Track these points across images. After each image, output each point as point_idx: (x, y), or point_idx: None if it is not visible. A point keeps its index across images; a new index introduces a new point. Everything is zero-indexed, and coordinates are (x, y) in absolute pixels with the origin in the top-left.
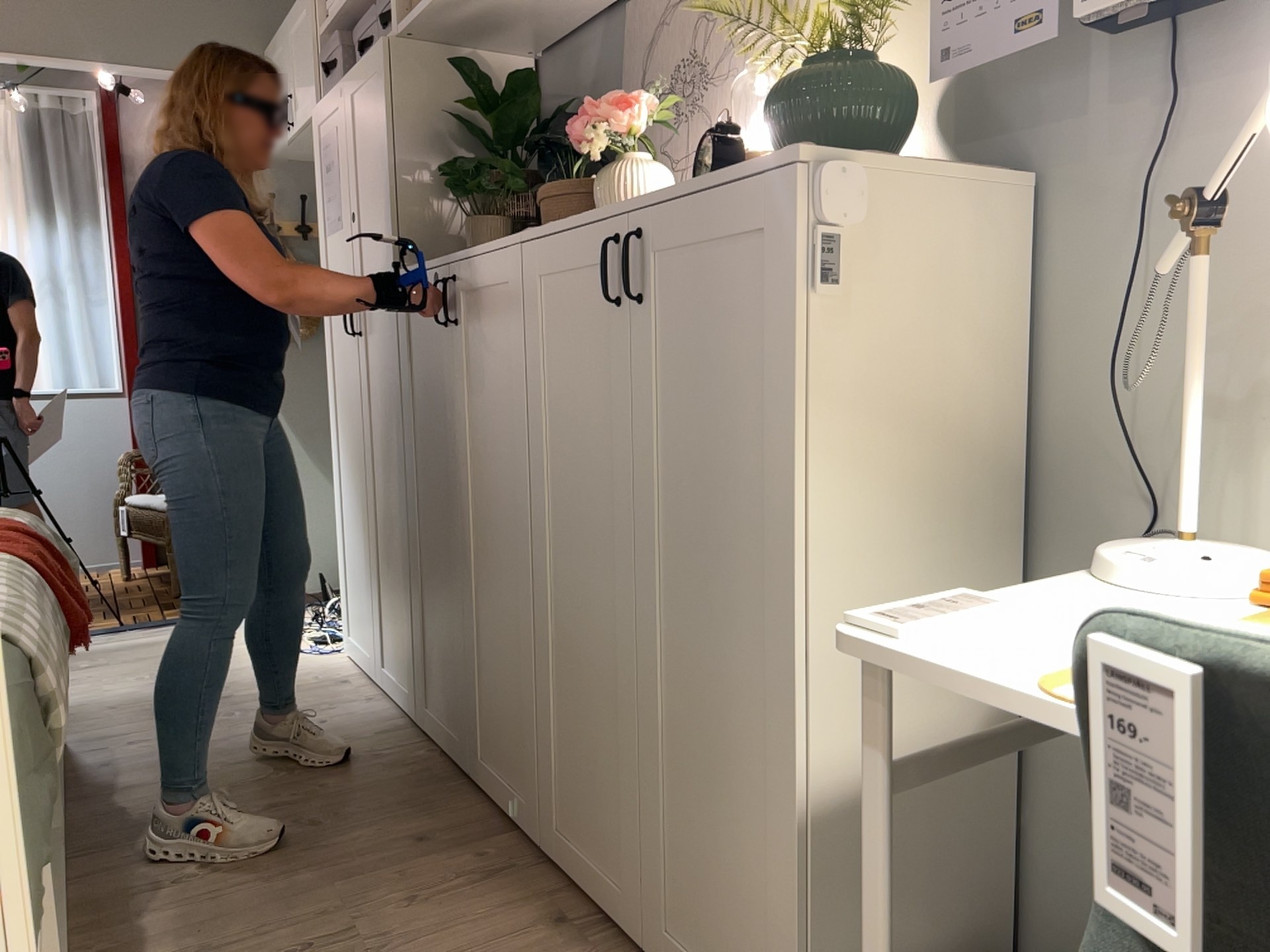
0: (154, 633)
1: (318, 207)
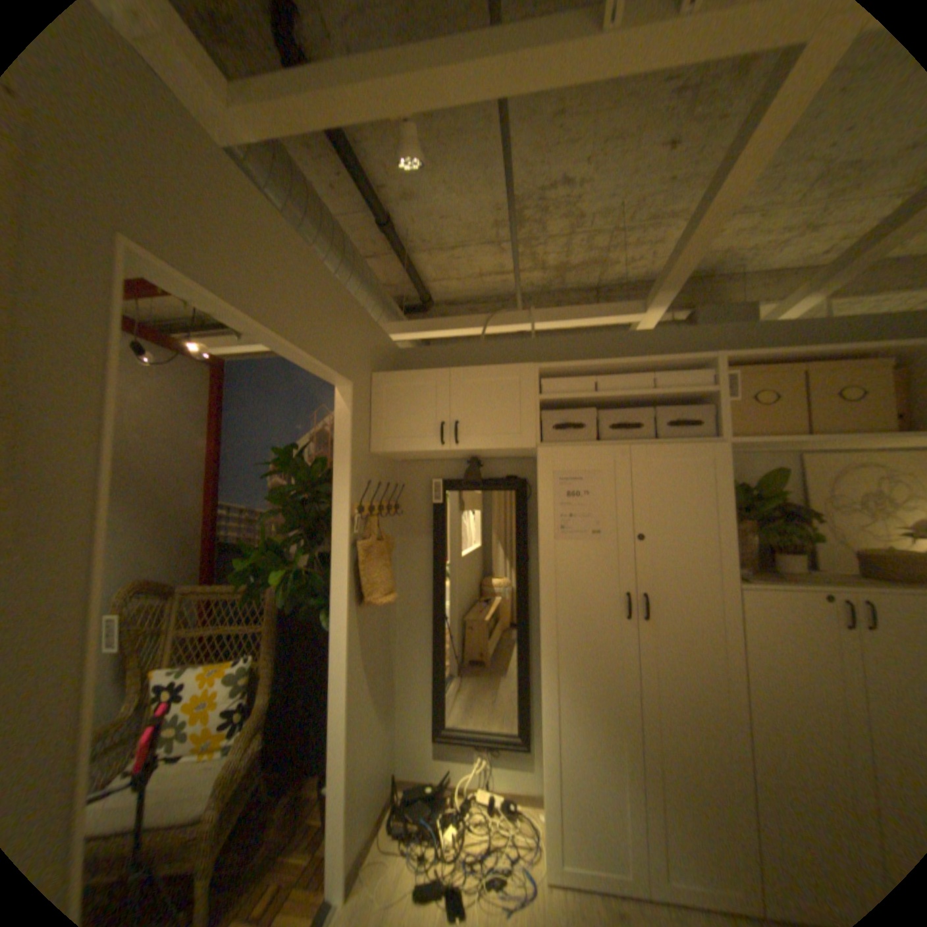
0: None
1: (543, 518)
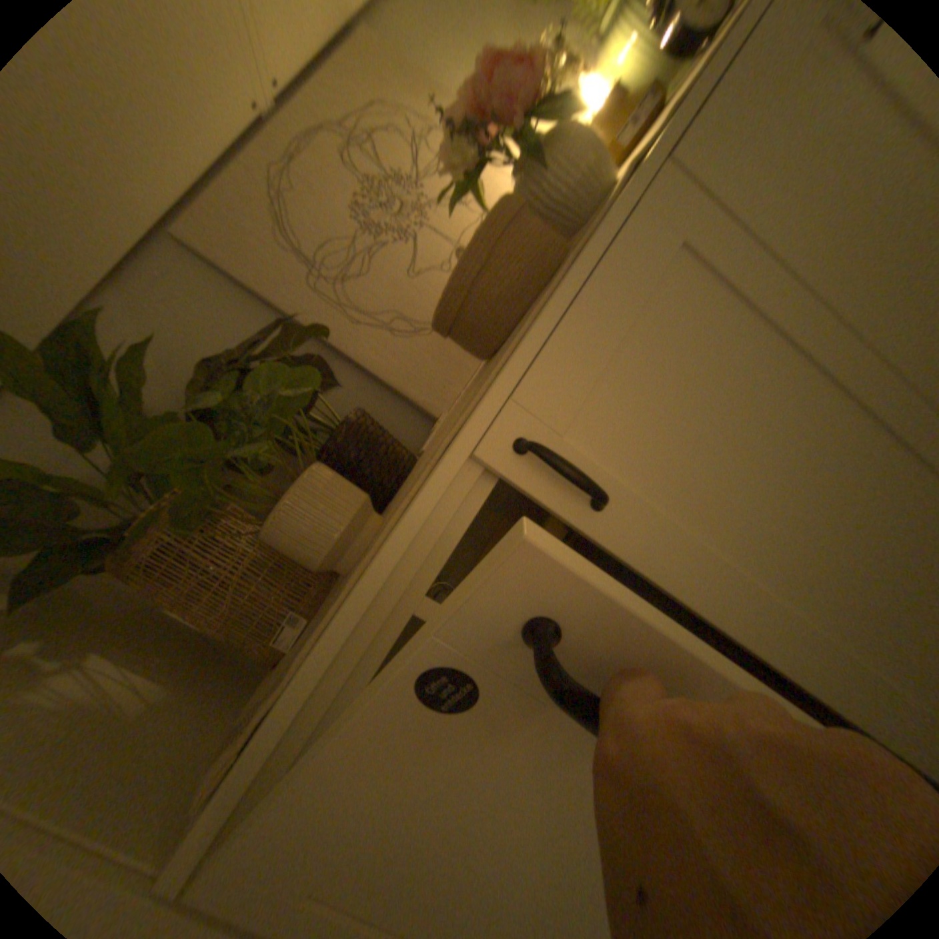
0: None
1: None
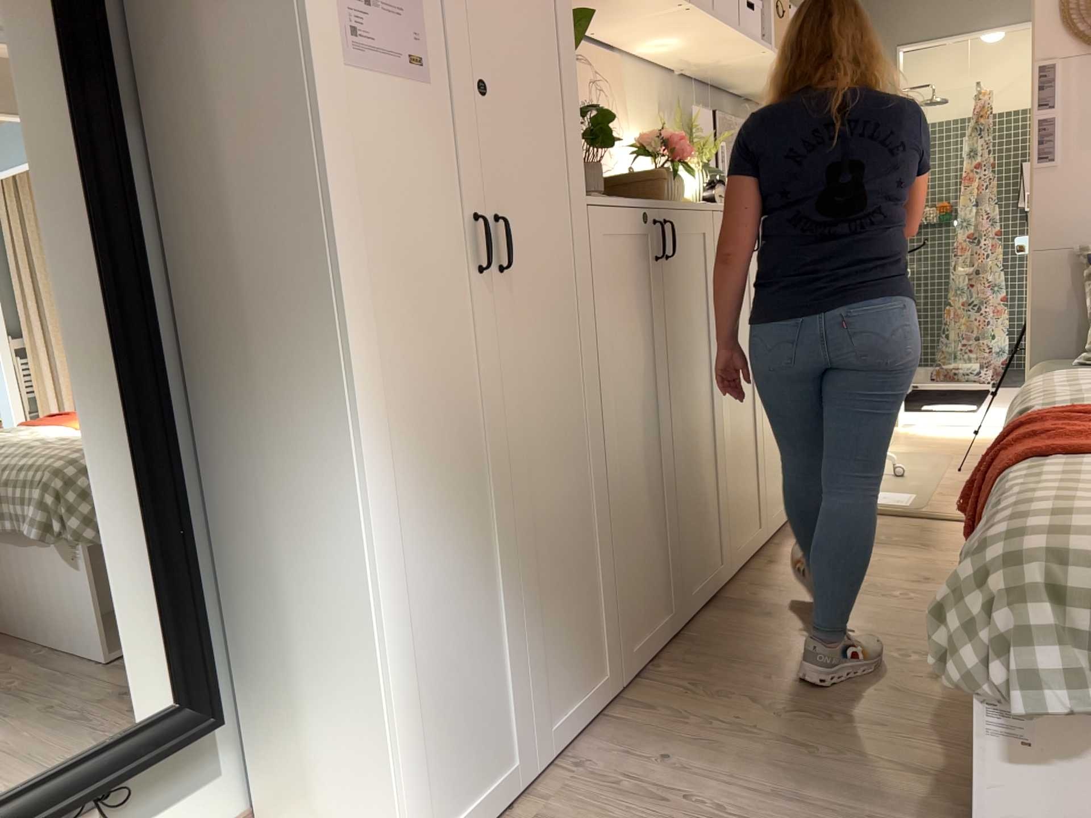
0: None
1: None
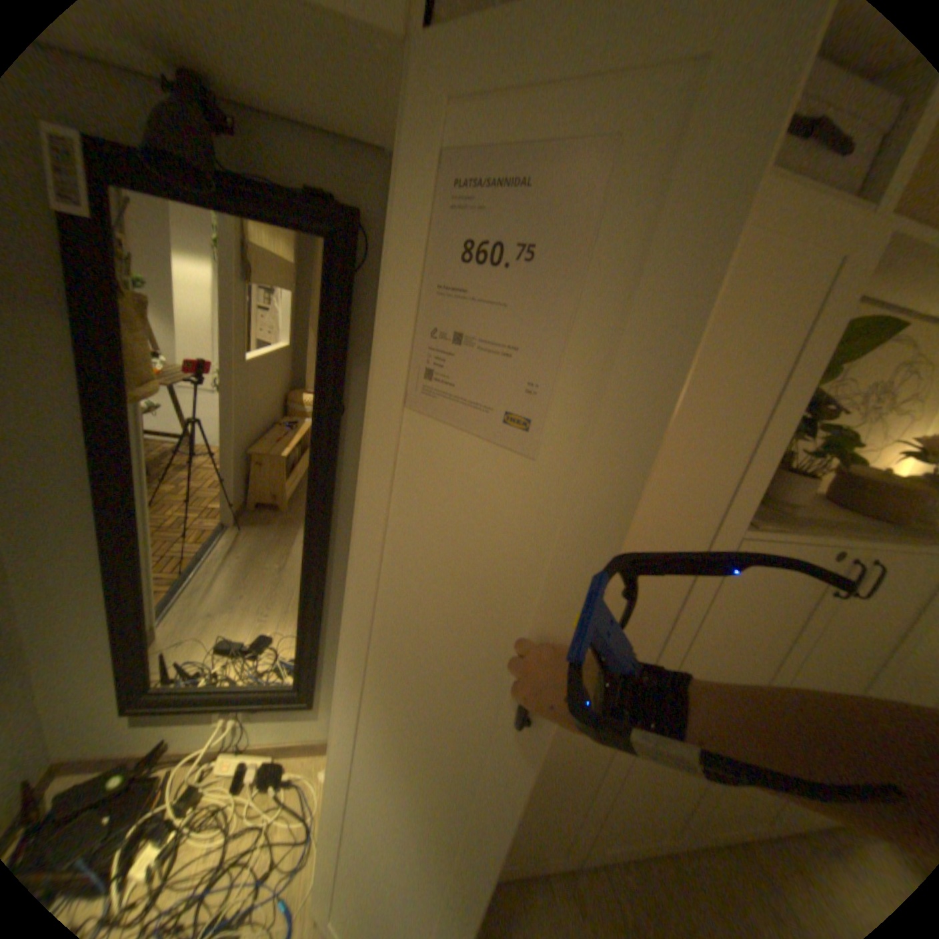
0: None
1: (397, 326)
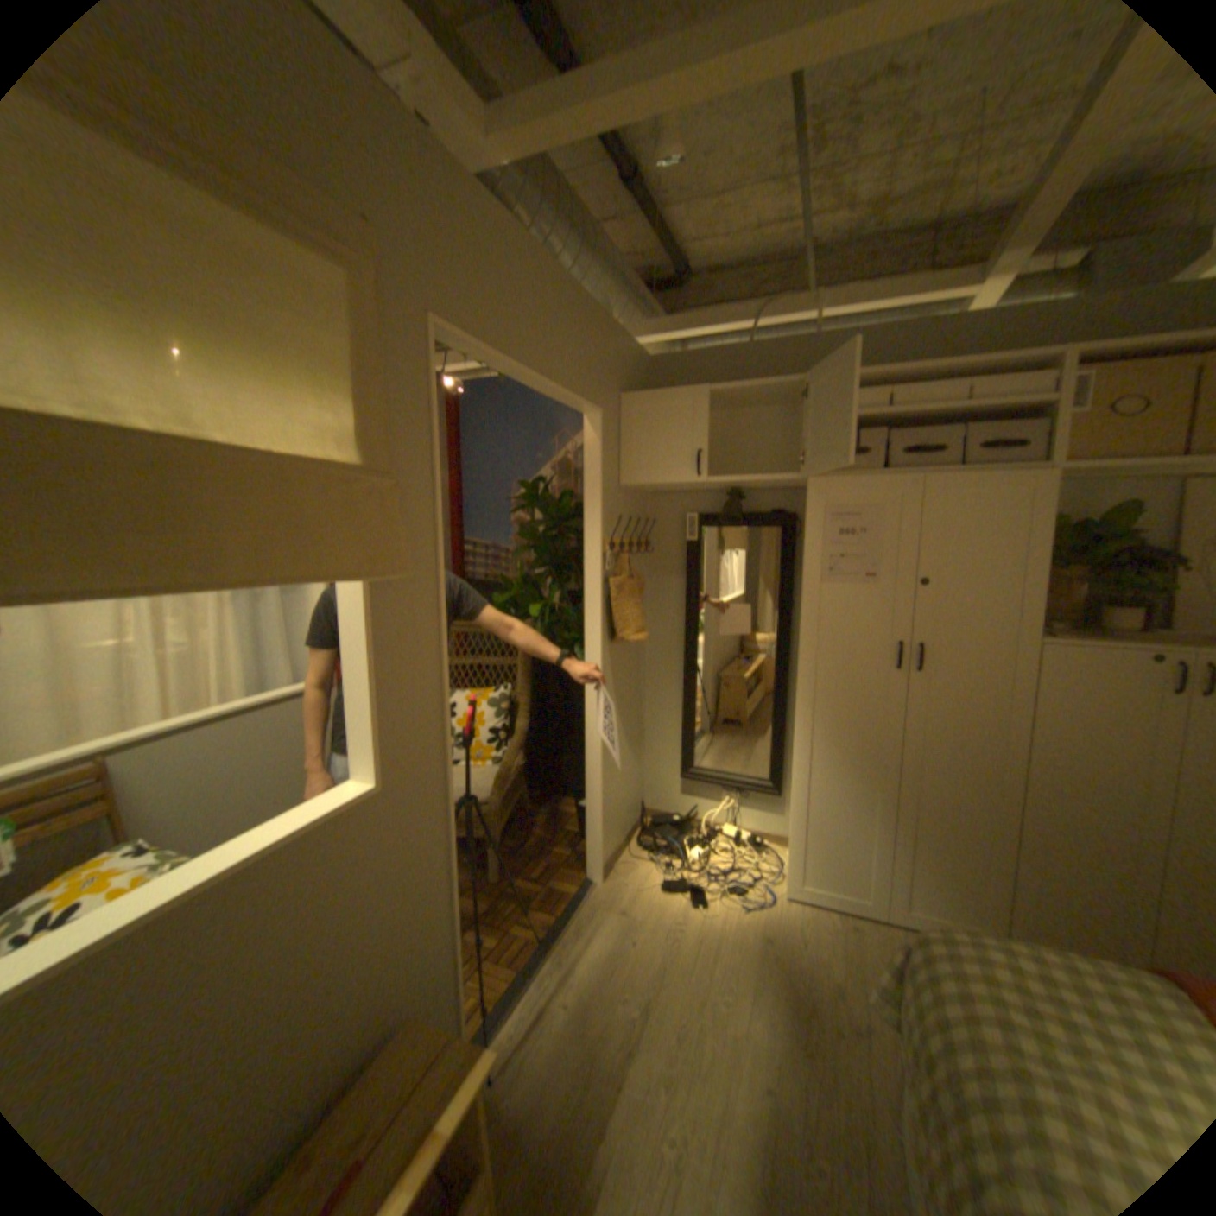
0: (579, 940)
1: (810, 559)
